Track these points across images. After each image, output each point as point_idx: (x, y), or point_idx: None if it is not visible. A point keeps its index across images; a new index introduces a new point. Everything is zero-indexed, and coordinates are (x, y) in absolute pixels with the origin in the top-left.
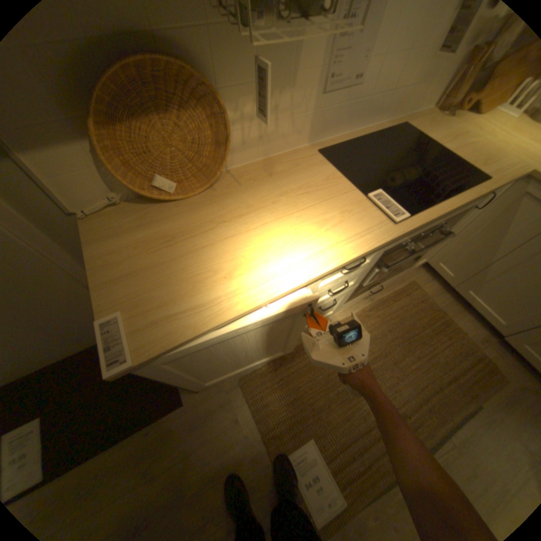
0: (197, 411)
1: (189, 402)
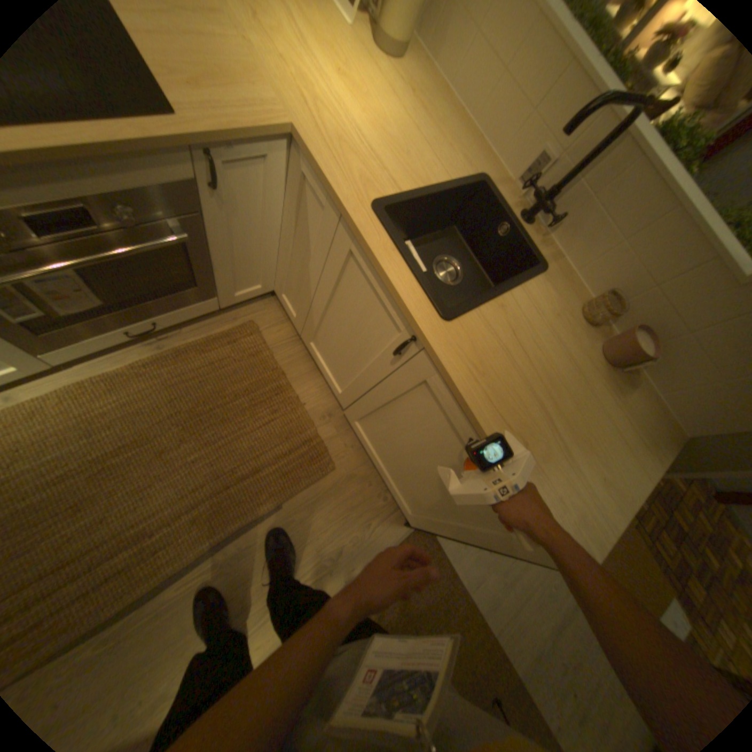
0: None
1: None
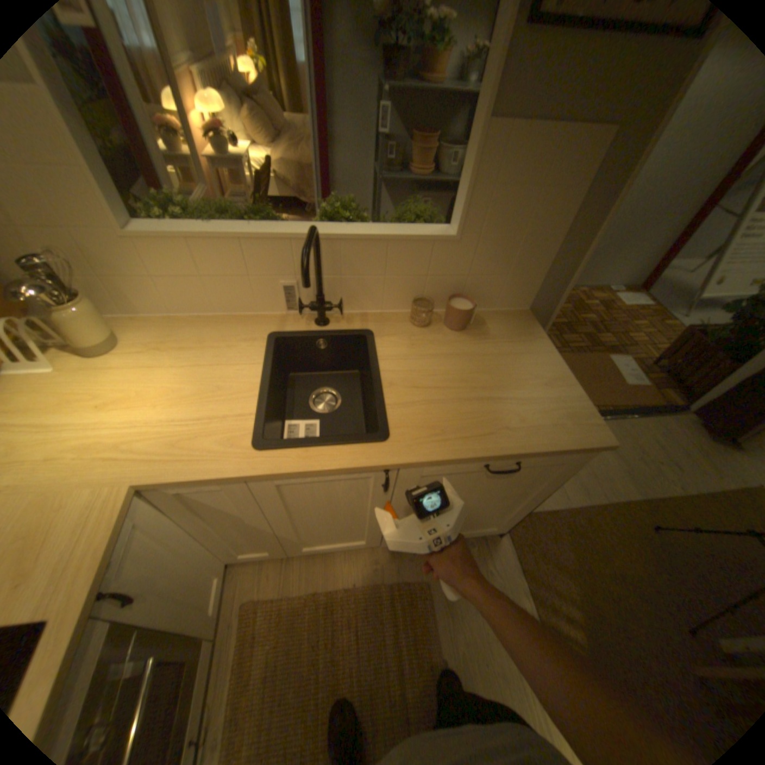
0: None
1: None
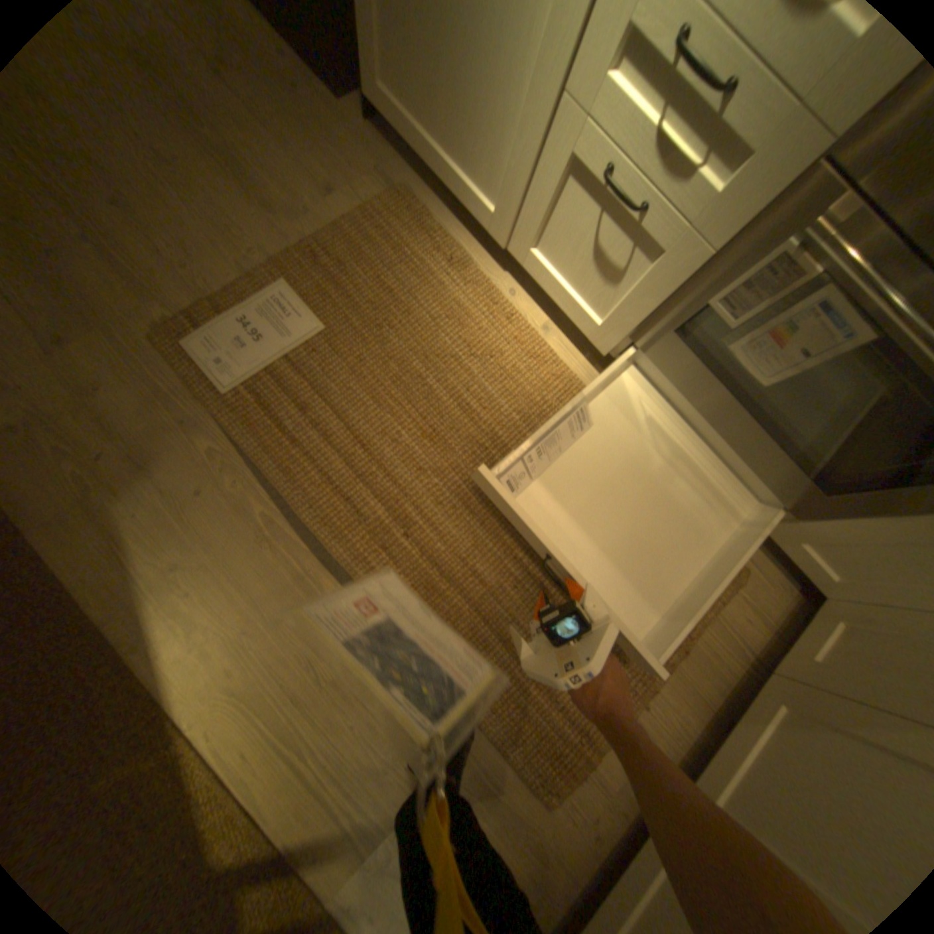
0: (333, 126)
1: (345, 110)
